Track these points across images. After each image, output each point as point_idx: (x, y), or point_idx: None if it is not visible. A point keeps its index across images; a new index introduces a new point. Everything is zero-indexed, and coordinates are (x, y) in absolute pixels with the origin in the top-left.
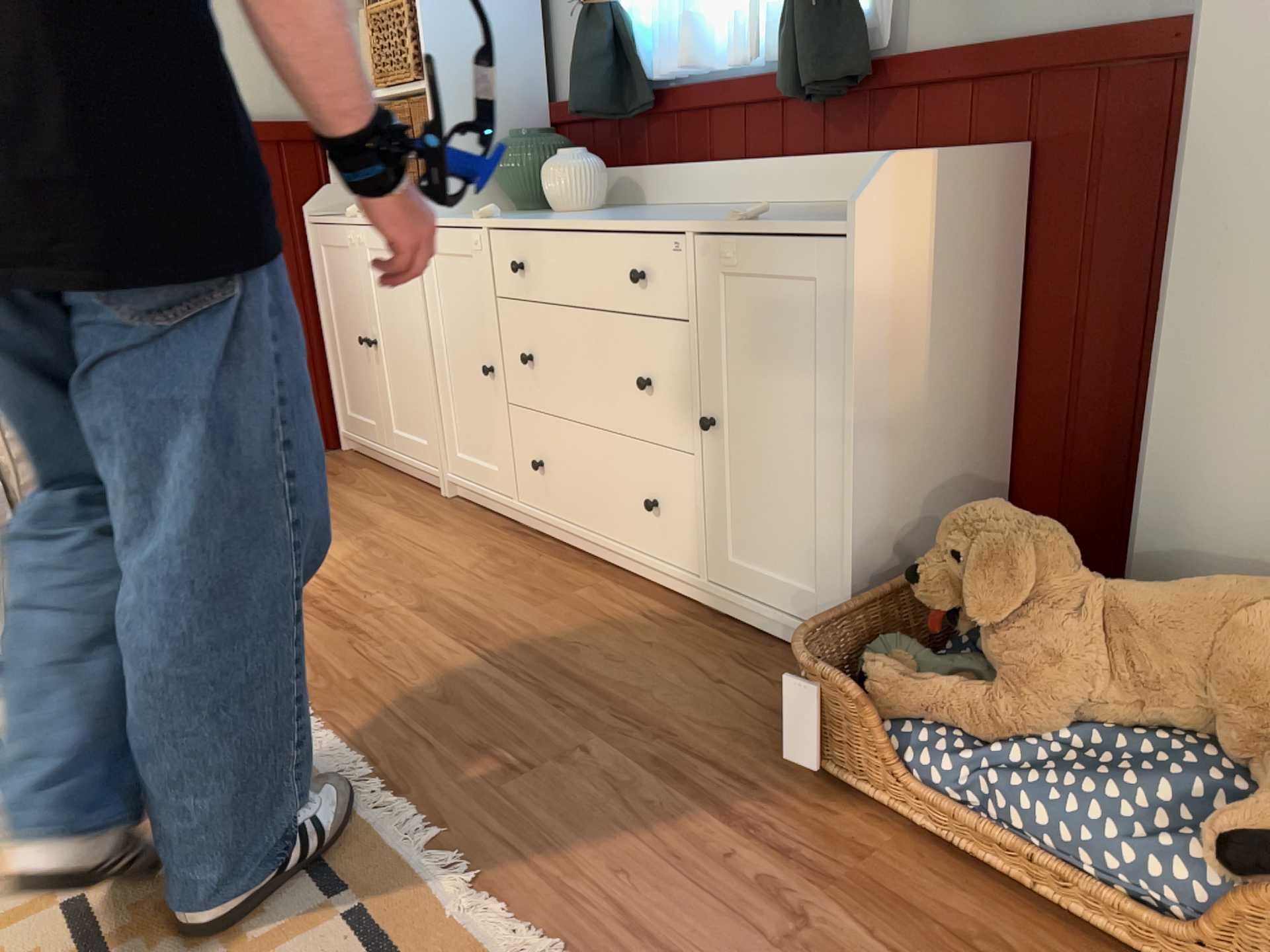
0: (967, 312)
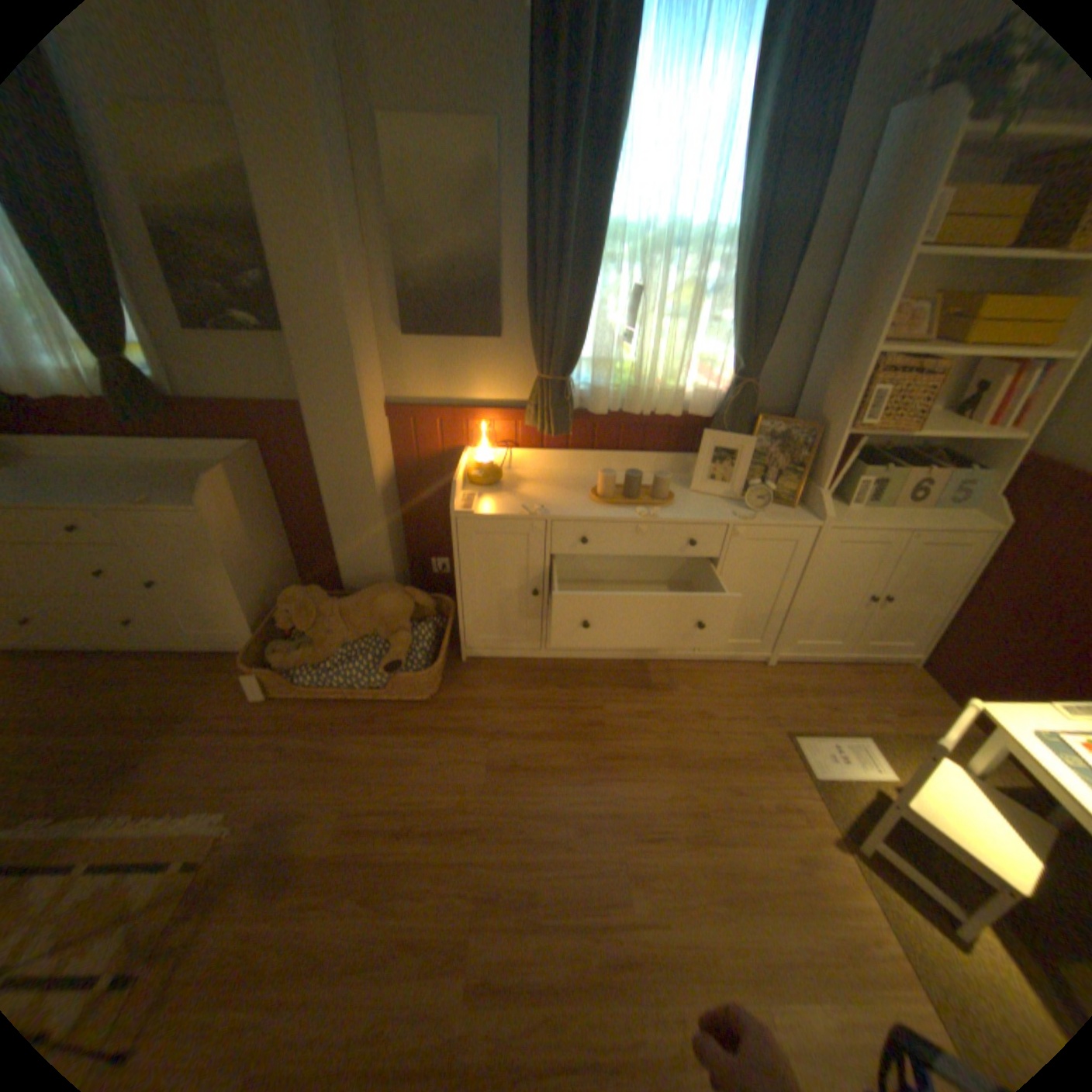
0: (256, 510)
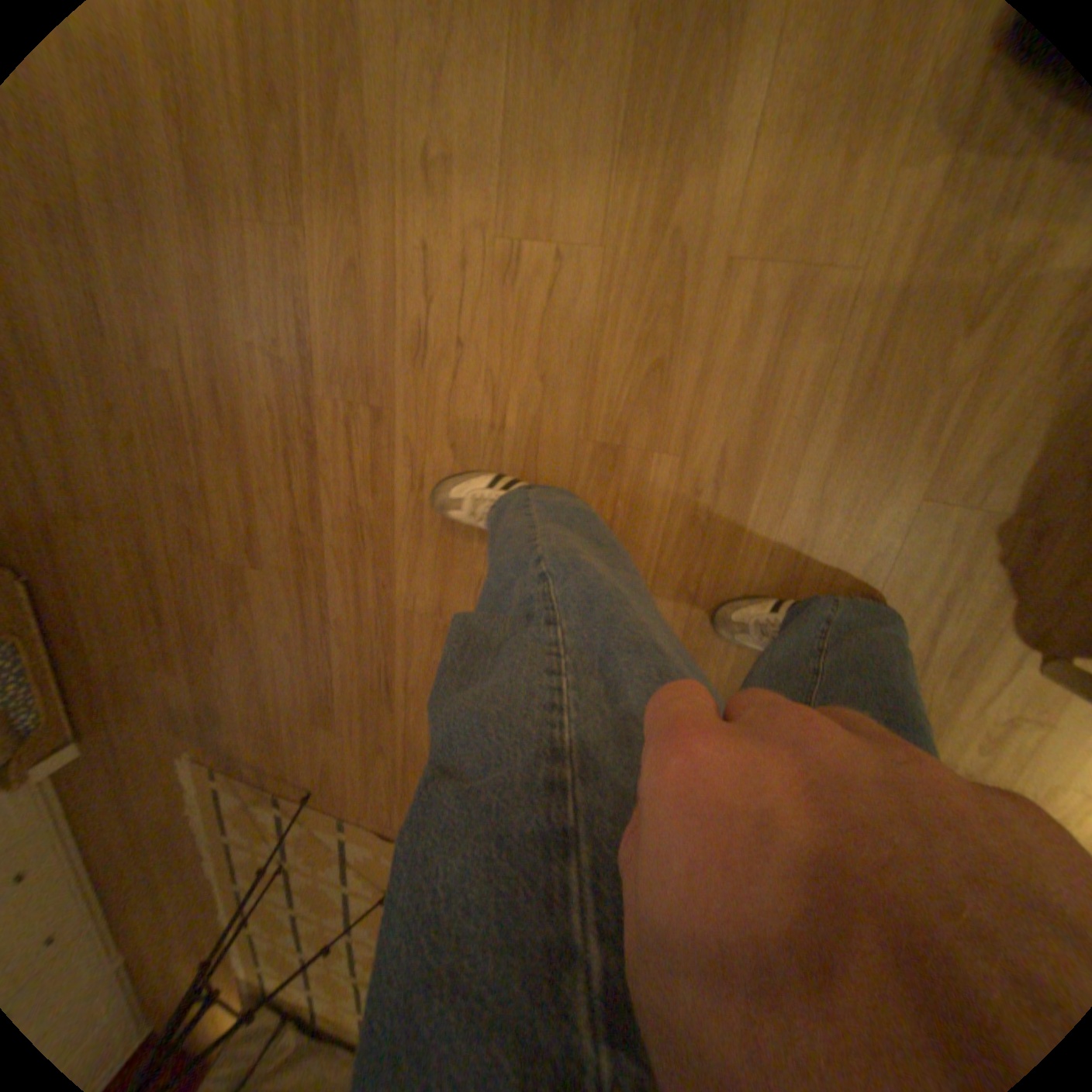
0: None
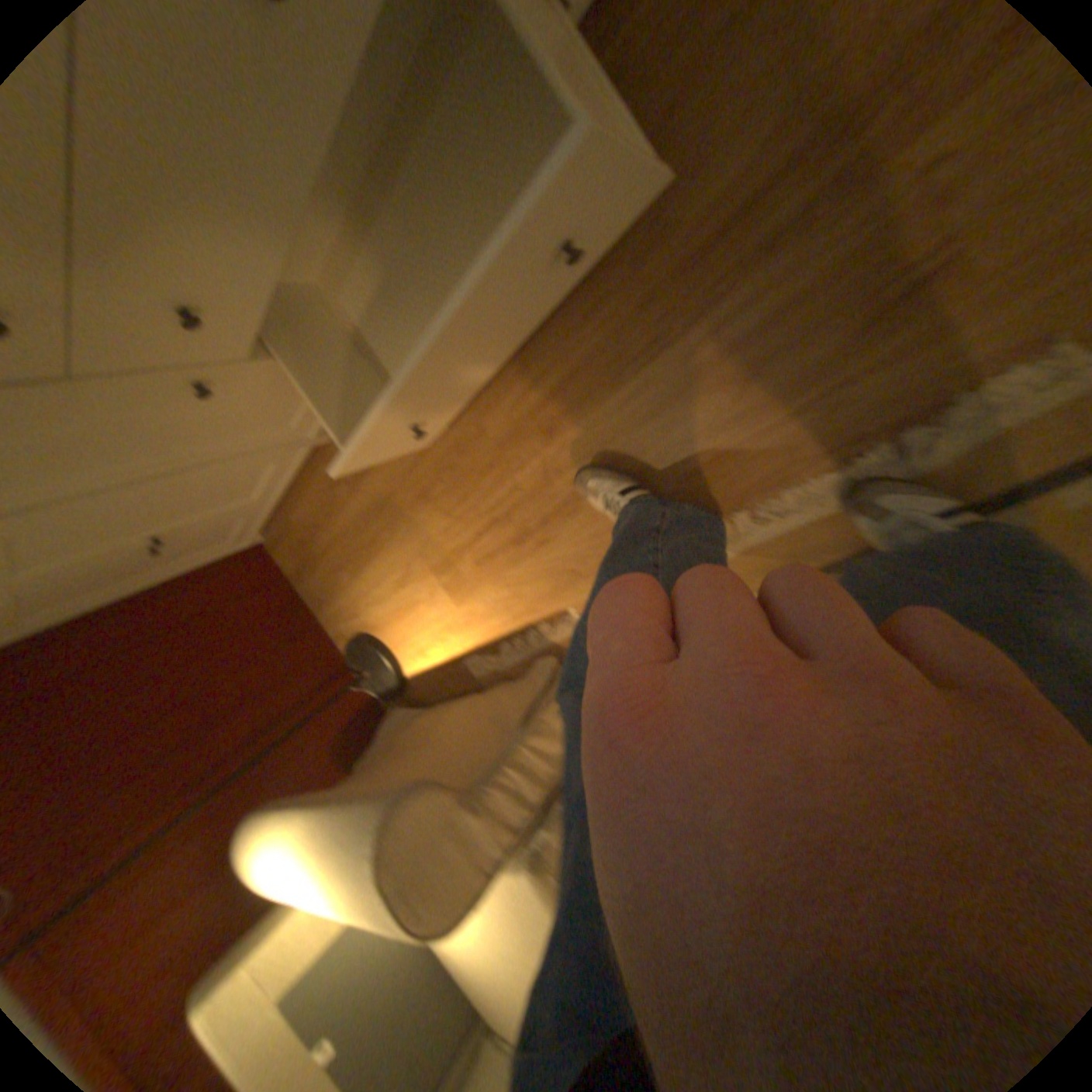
0: None
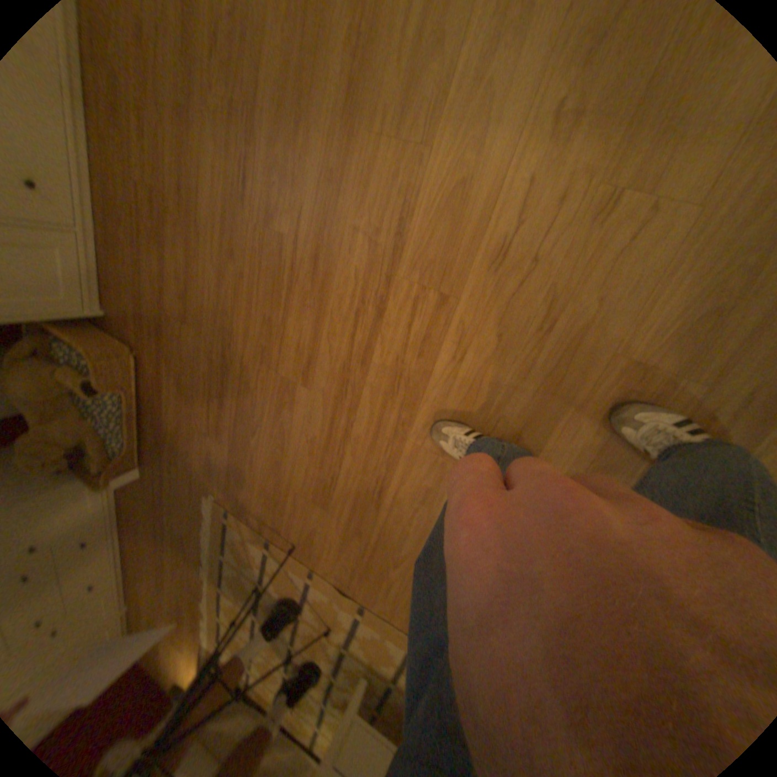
0: None
